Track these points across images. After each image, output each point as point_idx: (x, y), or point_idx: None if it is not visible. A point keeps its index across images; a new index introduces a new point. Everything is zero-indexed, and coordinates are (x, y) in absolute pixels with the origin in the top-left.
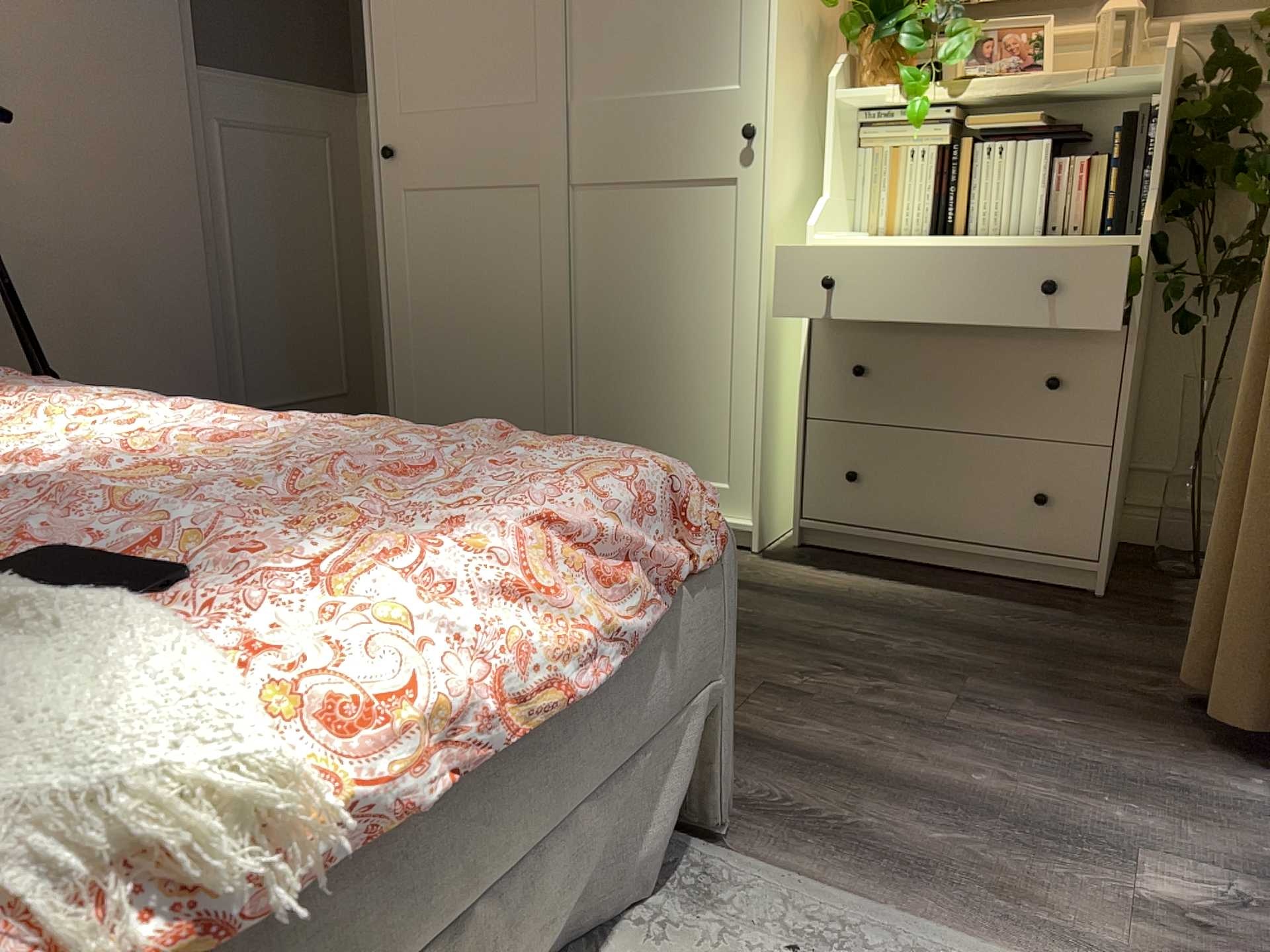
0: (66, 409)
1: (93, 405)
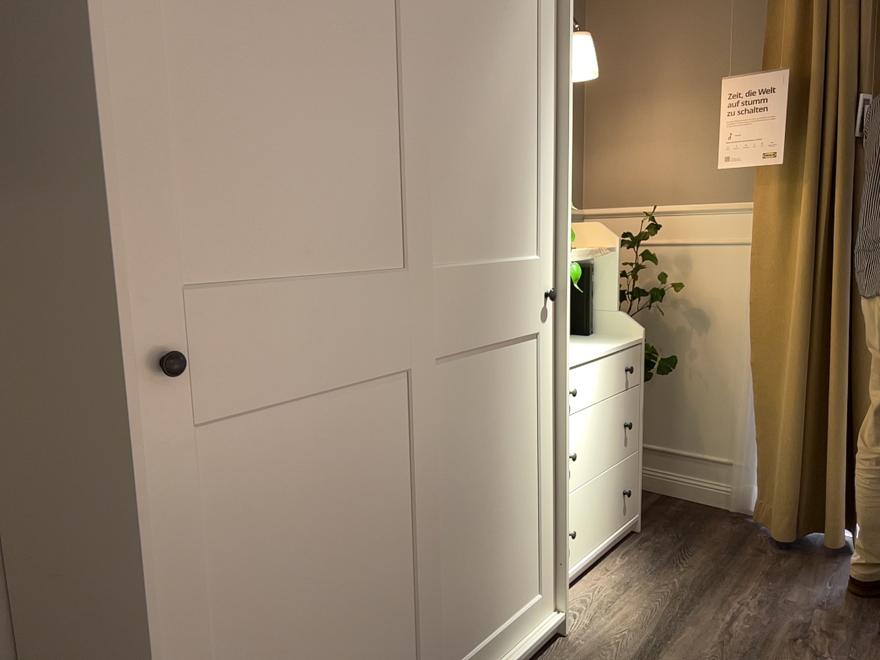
0: None
1: None
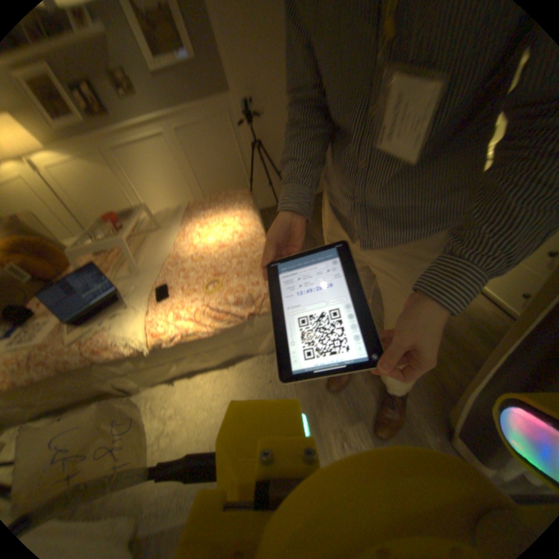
0: (232, 214)
1: (235, 214)
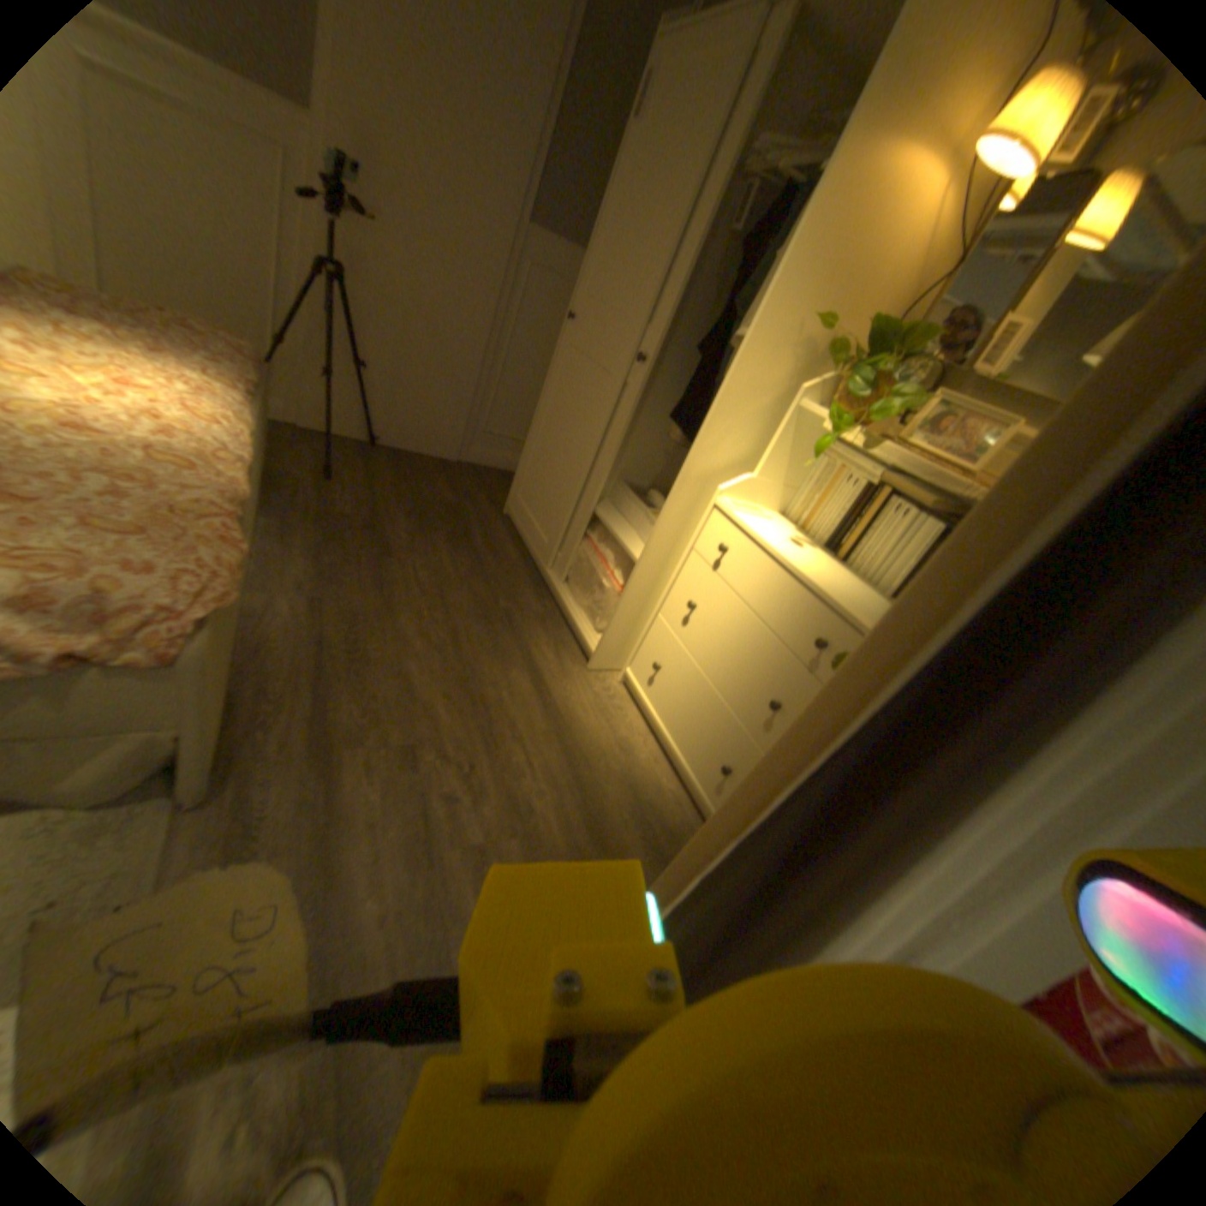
0: (169, 373)
1: (177, 377)
